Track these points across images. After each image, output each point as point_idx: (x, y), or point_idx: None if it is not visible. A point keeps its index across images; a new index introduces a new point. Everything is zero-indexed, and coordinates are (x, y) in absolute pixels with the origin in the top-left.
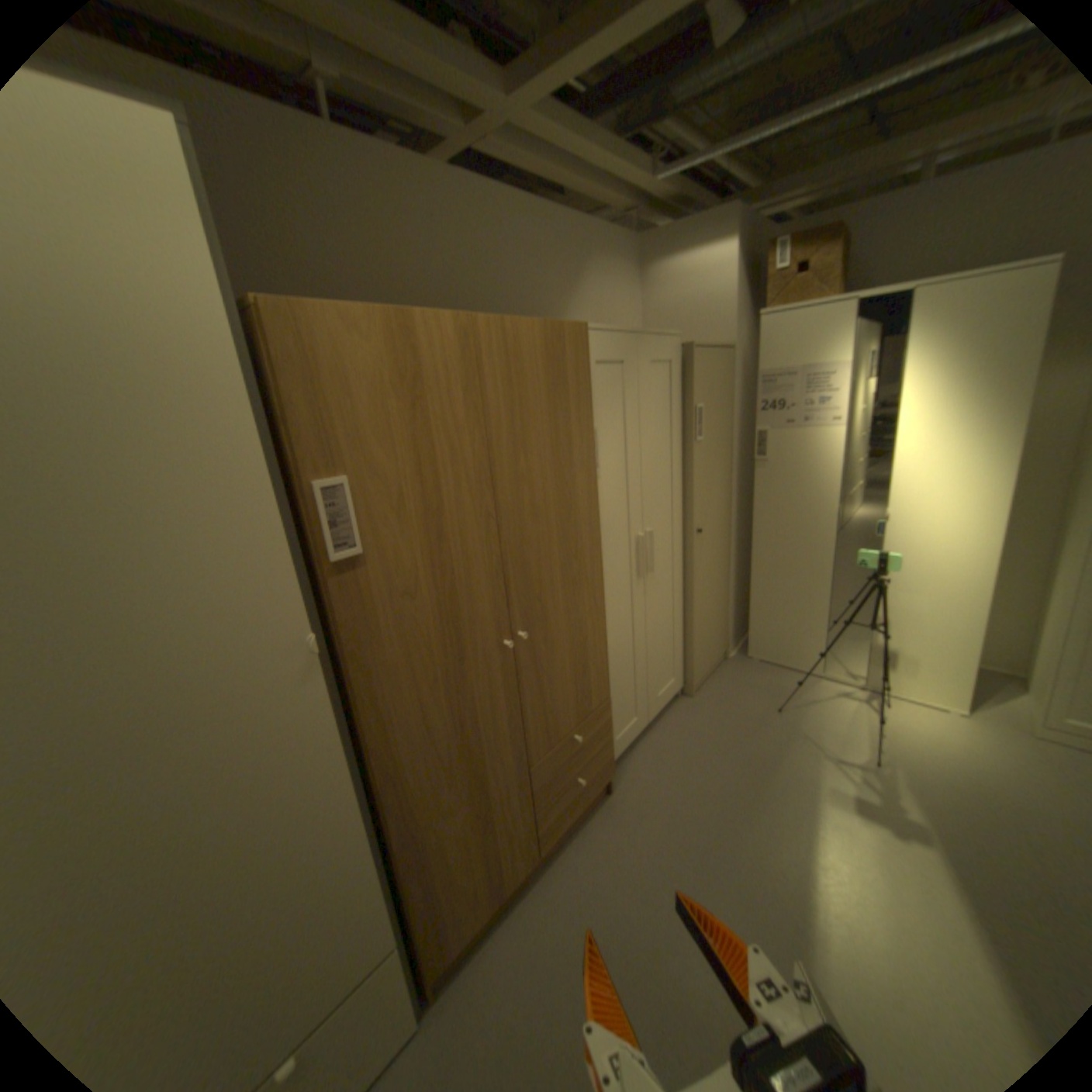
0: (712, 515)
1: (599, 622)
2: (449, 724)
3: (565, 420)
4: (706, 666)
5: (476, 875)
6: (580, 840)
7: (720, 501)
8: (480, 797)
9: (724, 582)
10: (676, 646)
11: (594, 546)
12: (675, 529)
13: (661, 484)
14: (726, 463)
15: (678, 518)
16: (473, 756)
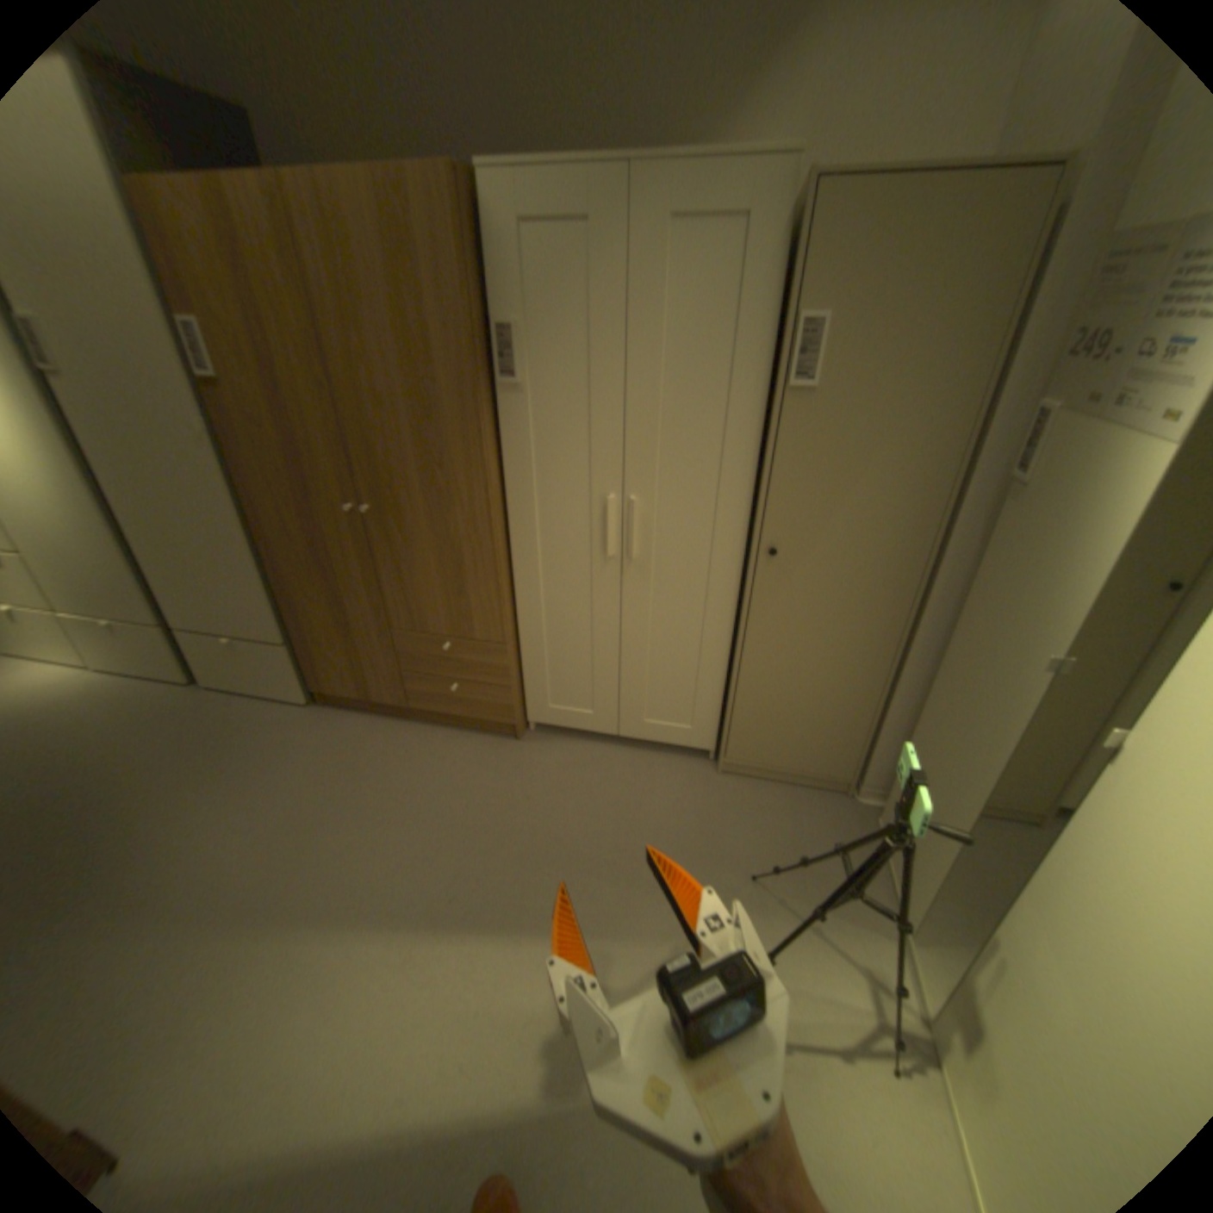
0: (840, 541)
1: (485, 556)
2: (303, 538)
3: (415, 299)
4: (771, 761)
5: (341, 660)
6: (460, 735)
7: (885, 528)
8: (339, 611)
9: (869, 675)
10: (704, 690)
11: (474, 467)
12: (725, 525)
13: (692, 440)
14: (938, 457)
15: (736, 510)
16: (328, 576)
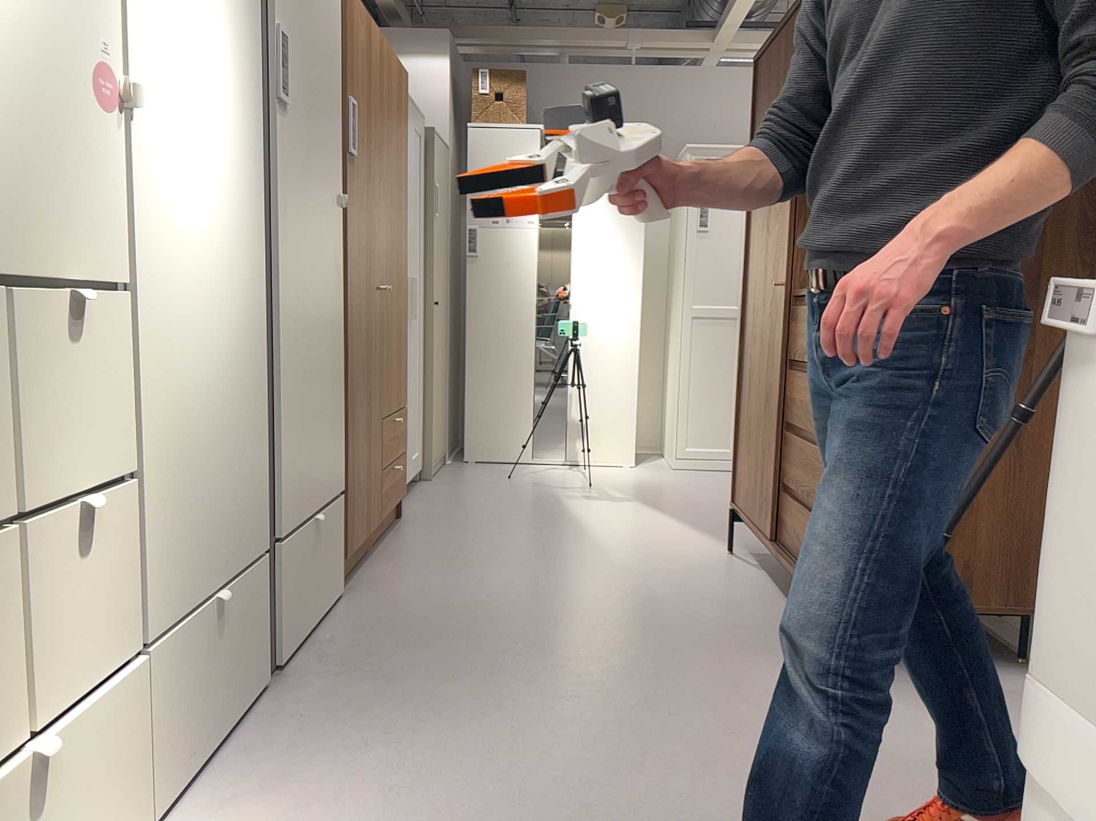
0: (440, 294)
1: (405, 324)
2: (364, 327)
3: (401, 137)
4: (437, 455)
5: (363, 485)
6: (395, 534)
7: (444, 286)
8: (368, 412)
9: (445, 373)
10: (420, 417)
11: (405, 253)
12: (421, 292)
13: (416, 242)
14: (446, 251)
15: (422, 283)
16: (368, 369)
